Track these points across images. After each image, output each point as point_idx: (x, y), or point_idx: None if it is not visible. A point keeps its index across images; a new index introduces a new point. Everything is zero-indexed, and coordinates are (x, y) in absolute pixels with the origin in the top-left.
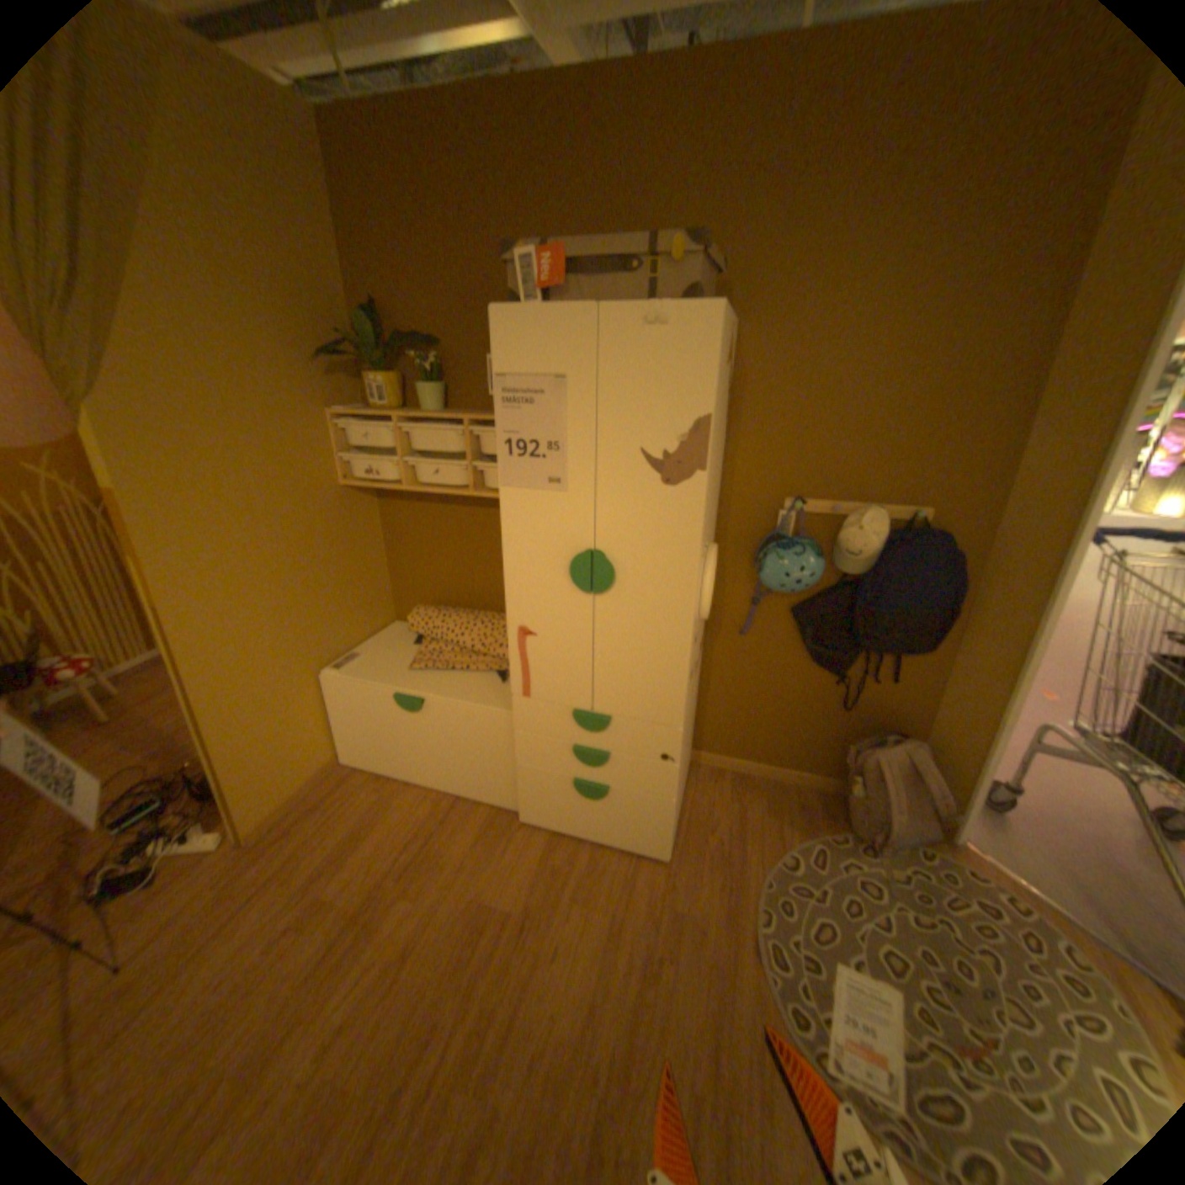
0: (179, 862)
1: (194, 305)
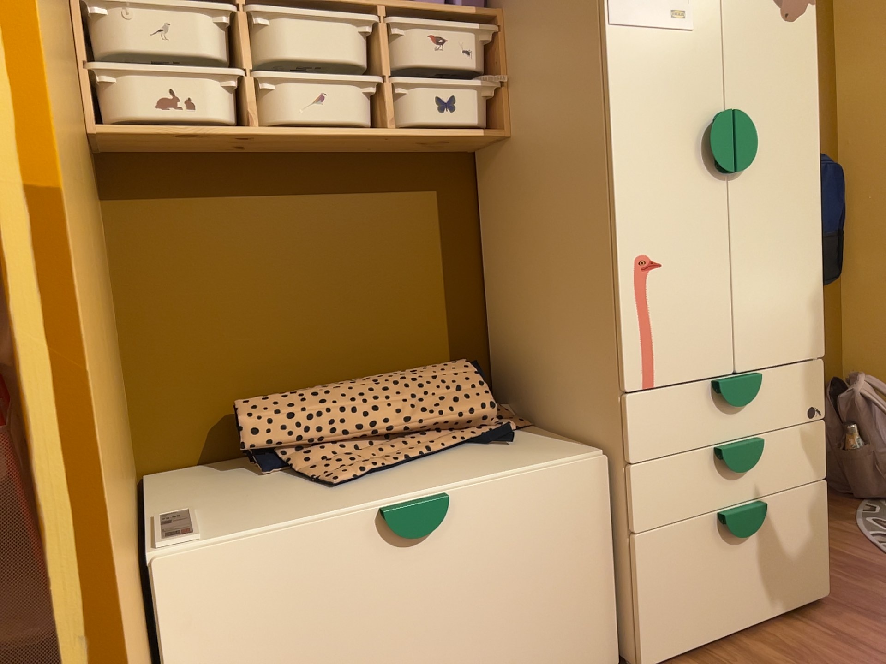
0: None
1: None
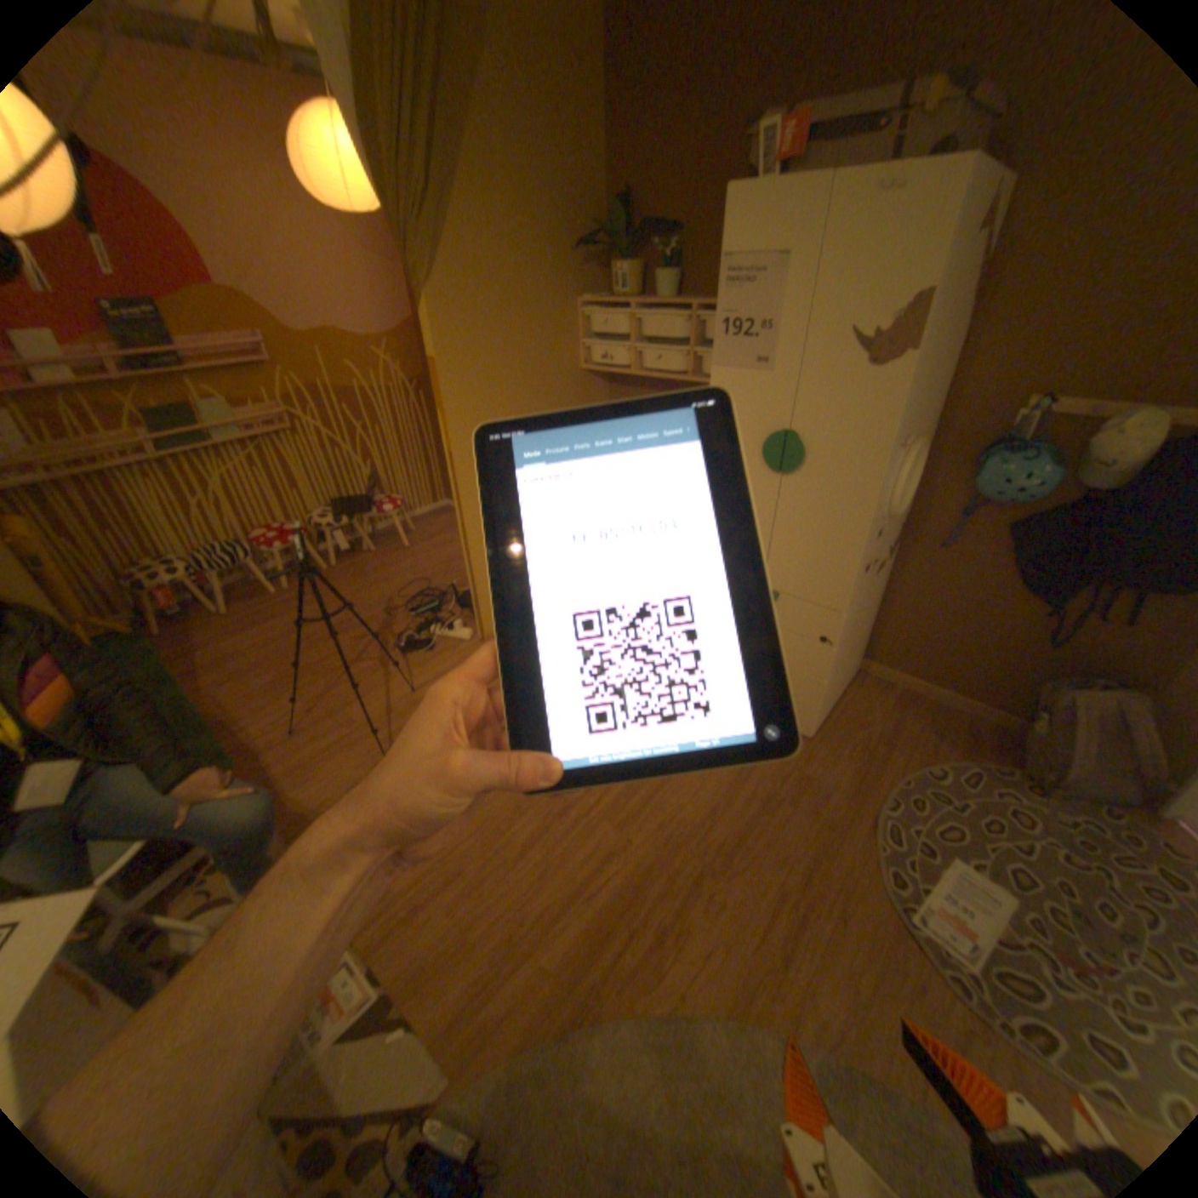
0: (448, 641)
1: (493, 206)
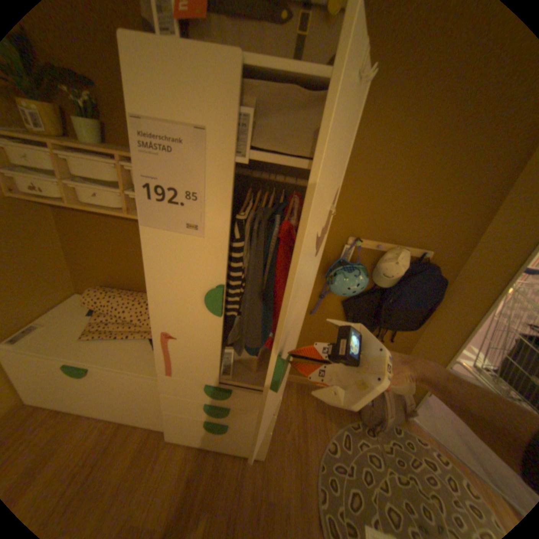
0: None
1: None
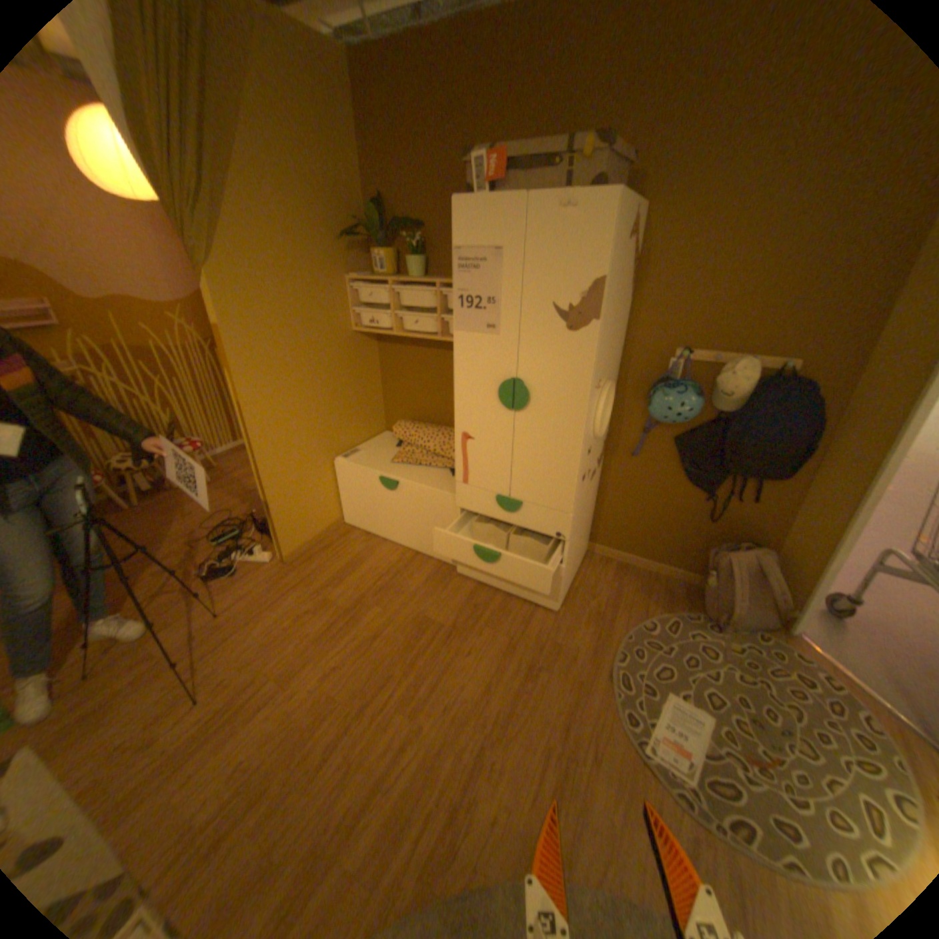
0: (249, 566)
1: (265, 202)
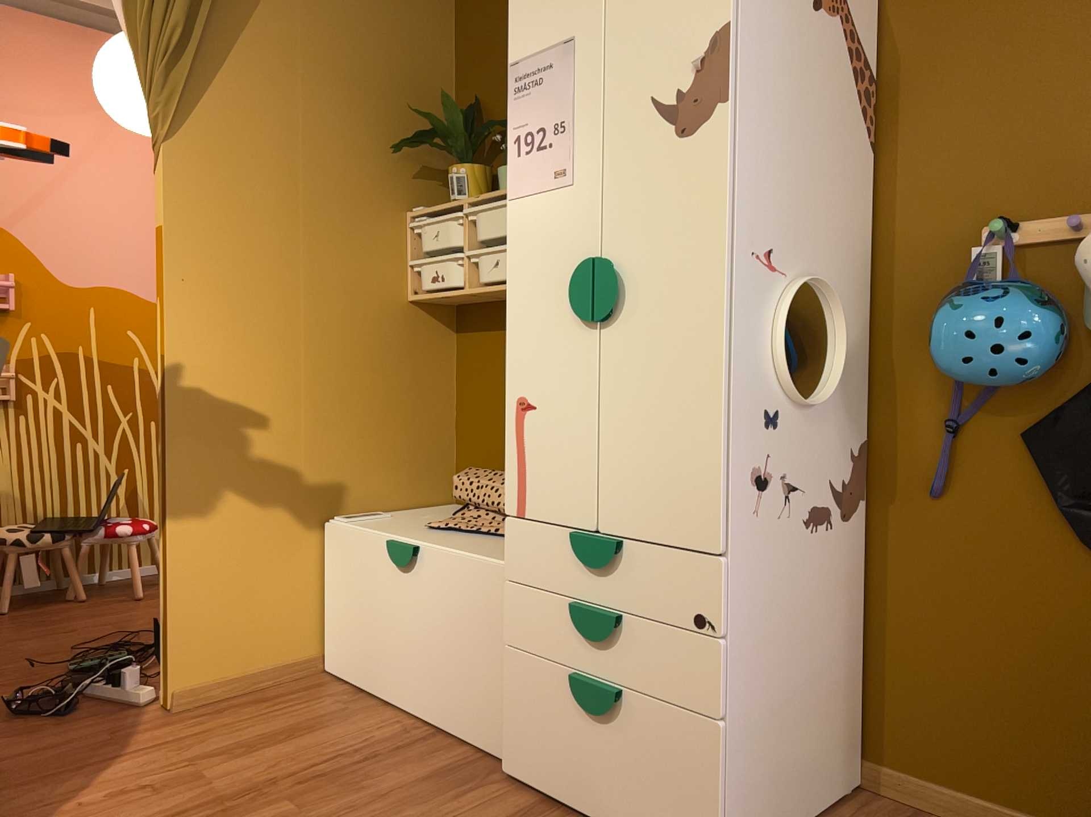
0: (104, 704)
1: (290, 86)
